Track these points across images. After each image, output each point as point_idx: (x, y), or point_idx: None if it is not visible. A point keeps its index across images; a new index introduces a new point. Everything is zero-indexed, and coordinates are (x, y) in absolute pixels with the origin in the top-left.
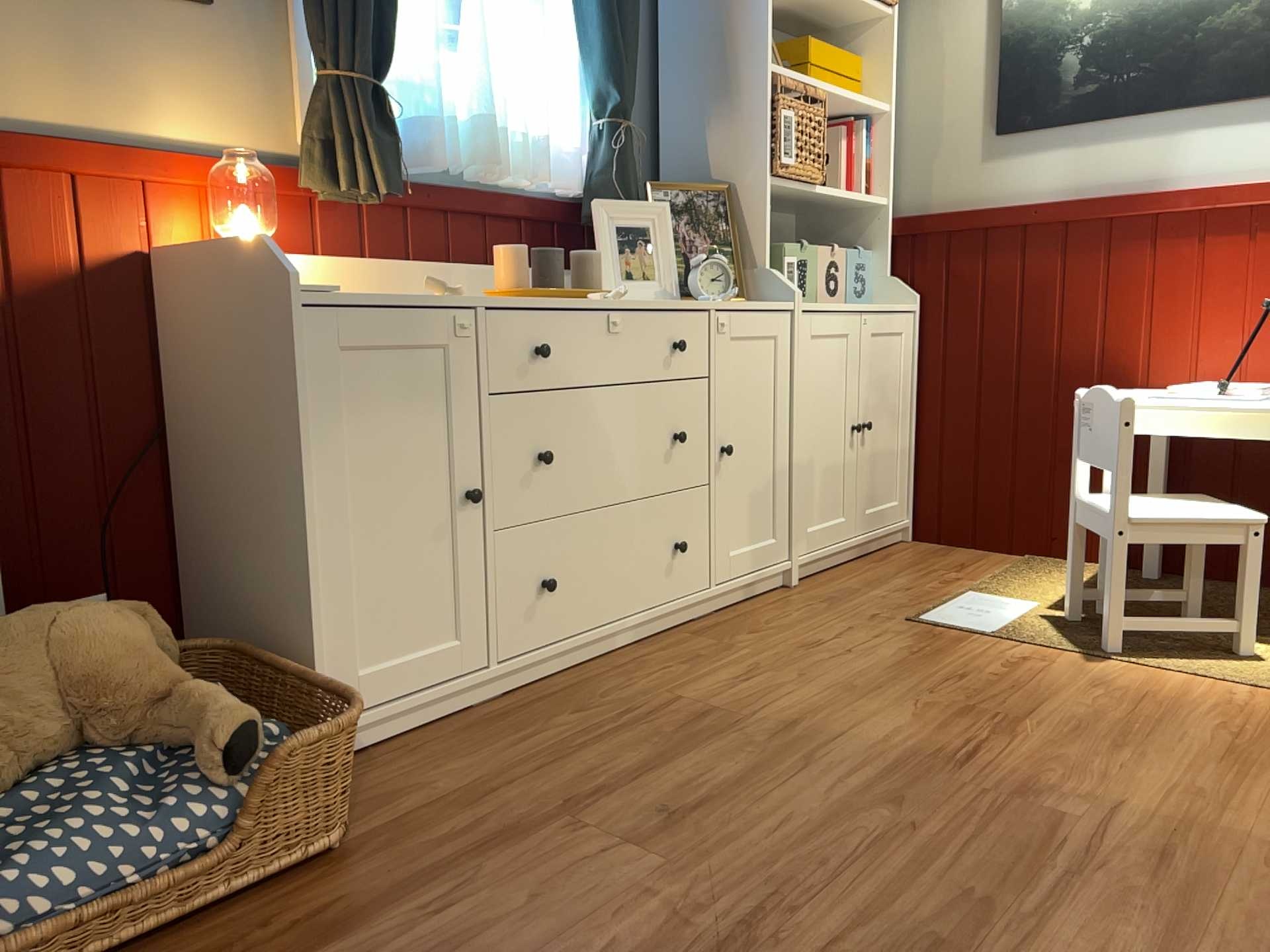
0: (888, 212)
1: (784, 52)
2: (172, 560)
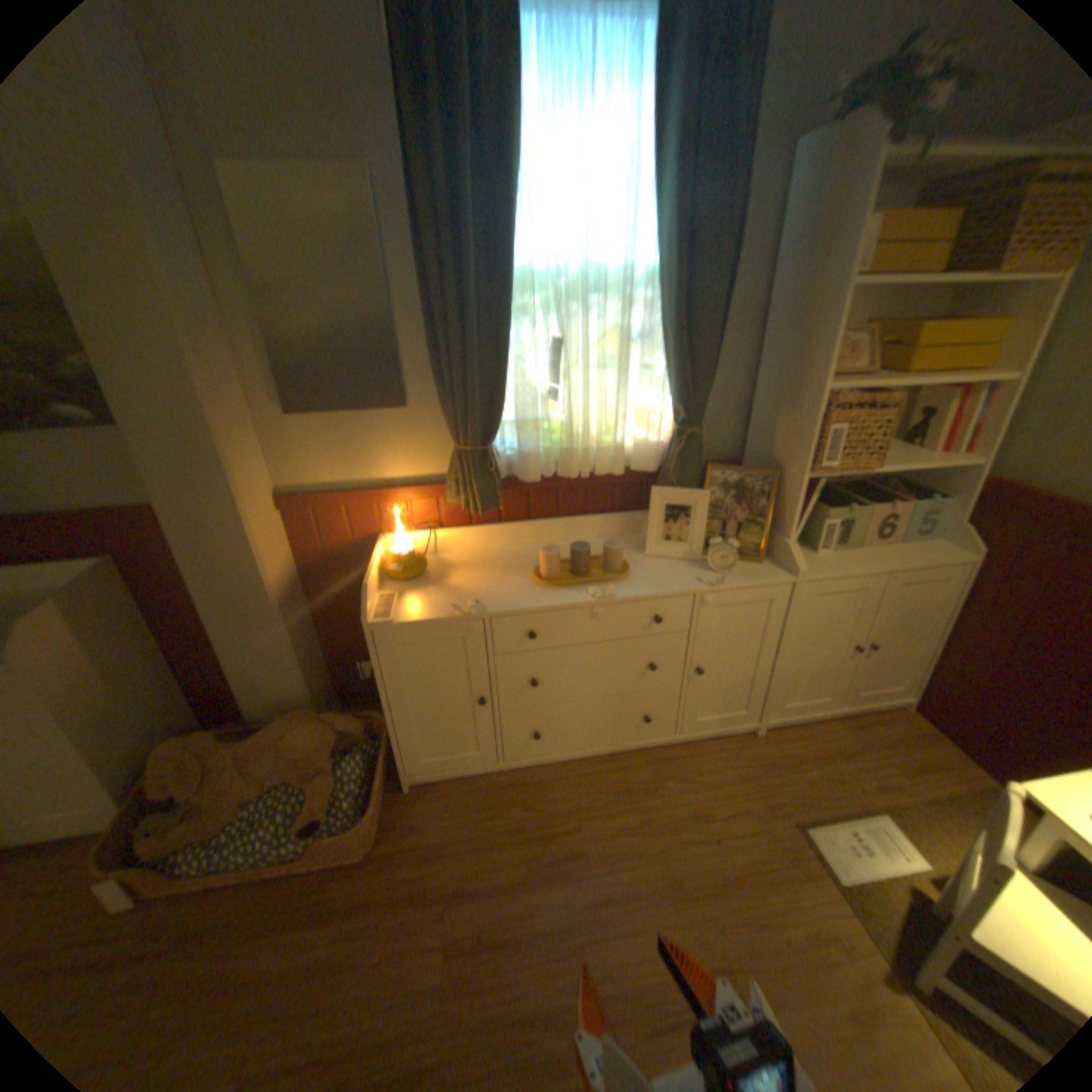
0: (983, 471)
1: (899, 329)
2: None
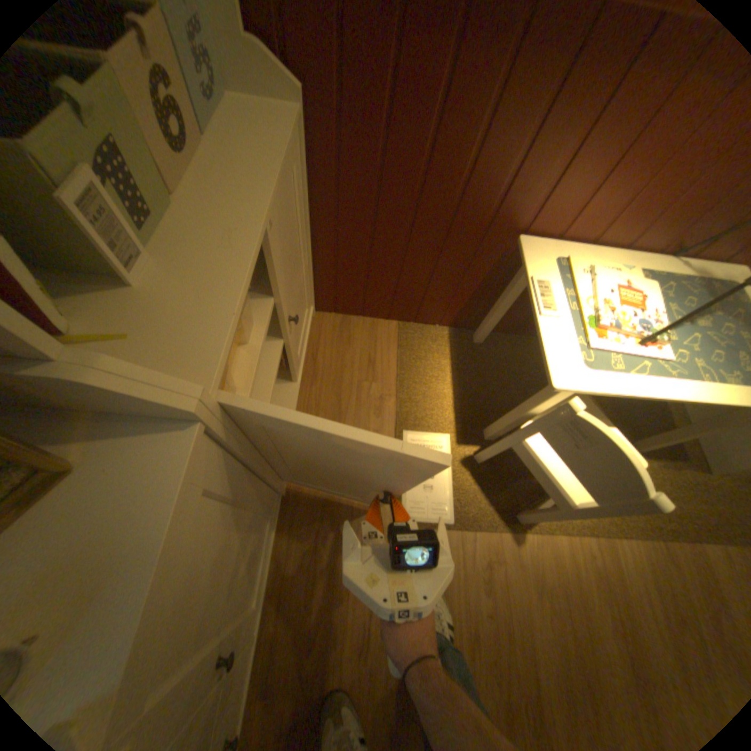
0: None
1: None
2: None
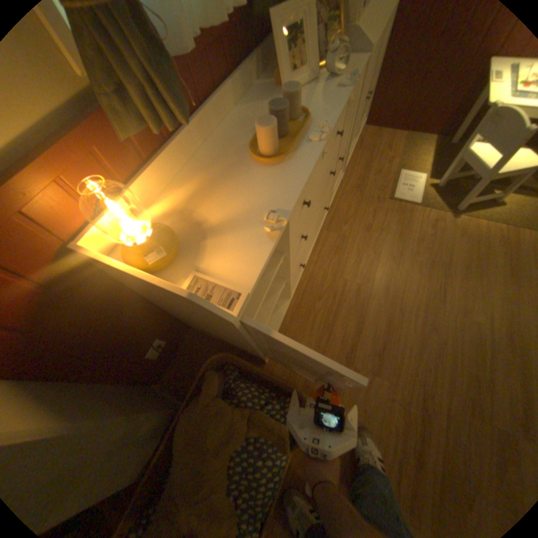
0: None
1: None
2: (167, 314)
